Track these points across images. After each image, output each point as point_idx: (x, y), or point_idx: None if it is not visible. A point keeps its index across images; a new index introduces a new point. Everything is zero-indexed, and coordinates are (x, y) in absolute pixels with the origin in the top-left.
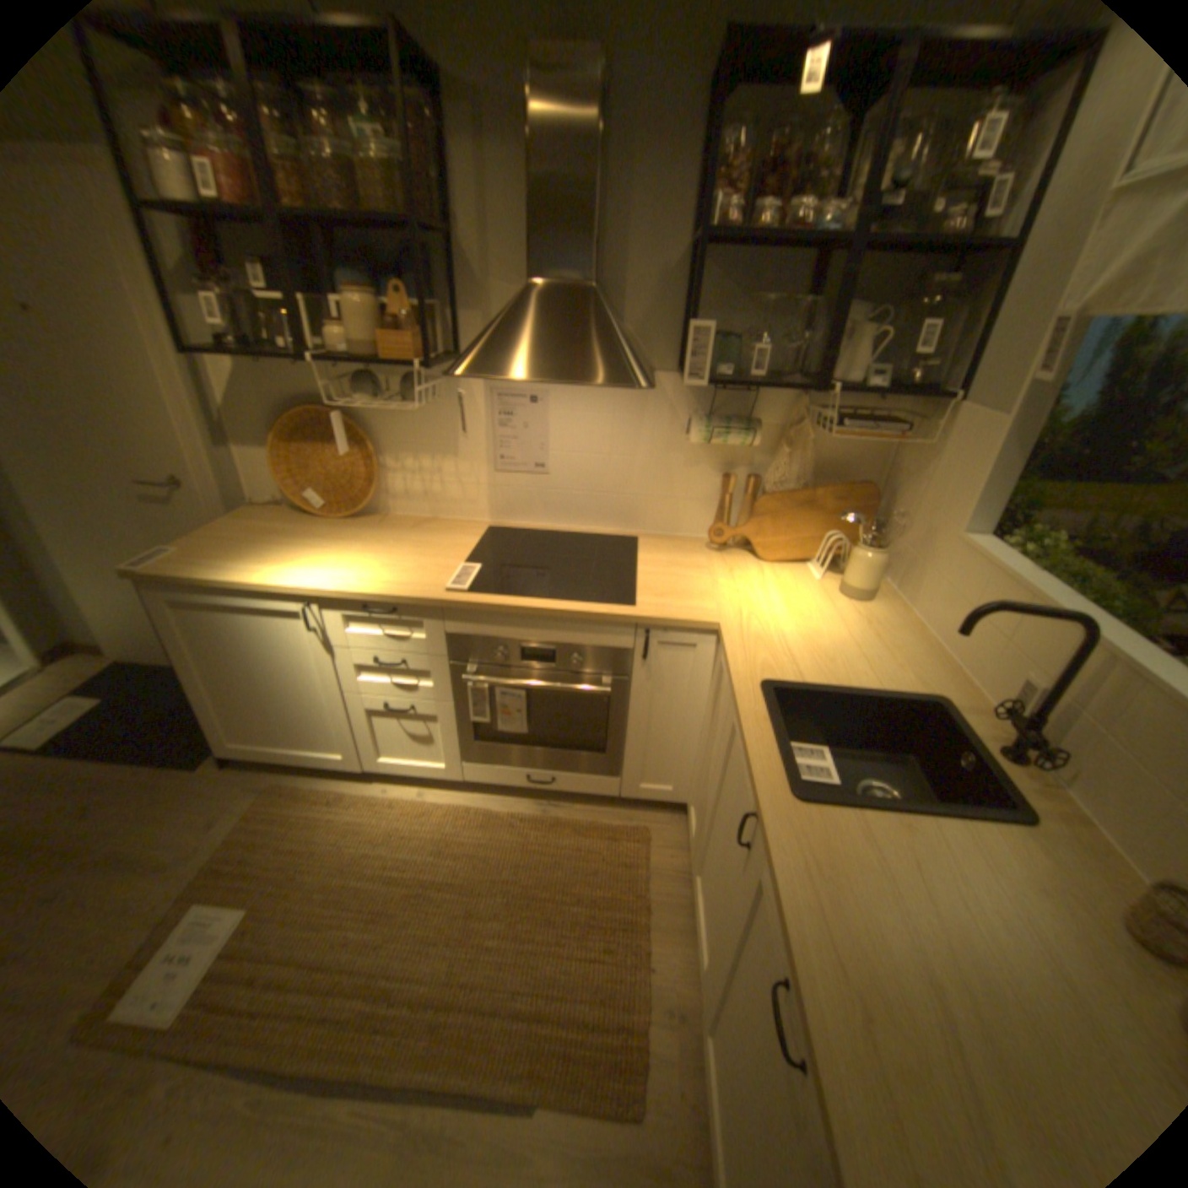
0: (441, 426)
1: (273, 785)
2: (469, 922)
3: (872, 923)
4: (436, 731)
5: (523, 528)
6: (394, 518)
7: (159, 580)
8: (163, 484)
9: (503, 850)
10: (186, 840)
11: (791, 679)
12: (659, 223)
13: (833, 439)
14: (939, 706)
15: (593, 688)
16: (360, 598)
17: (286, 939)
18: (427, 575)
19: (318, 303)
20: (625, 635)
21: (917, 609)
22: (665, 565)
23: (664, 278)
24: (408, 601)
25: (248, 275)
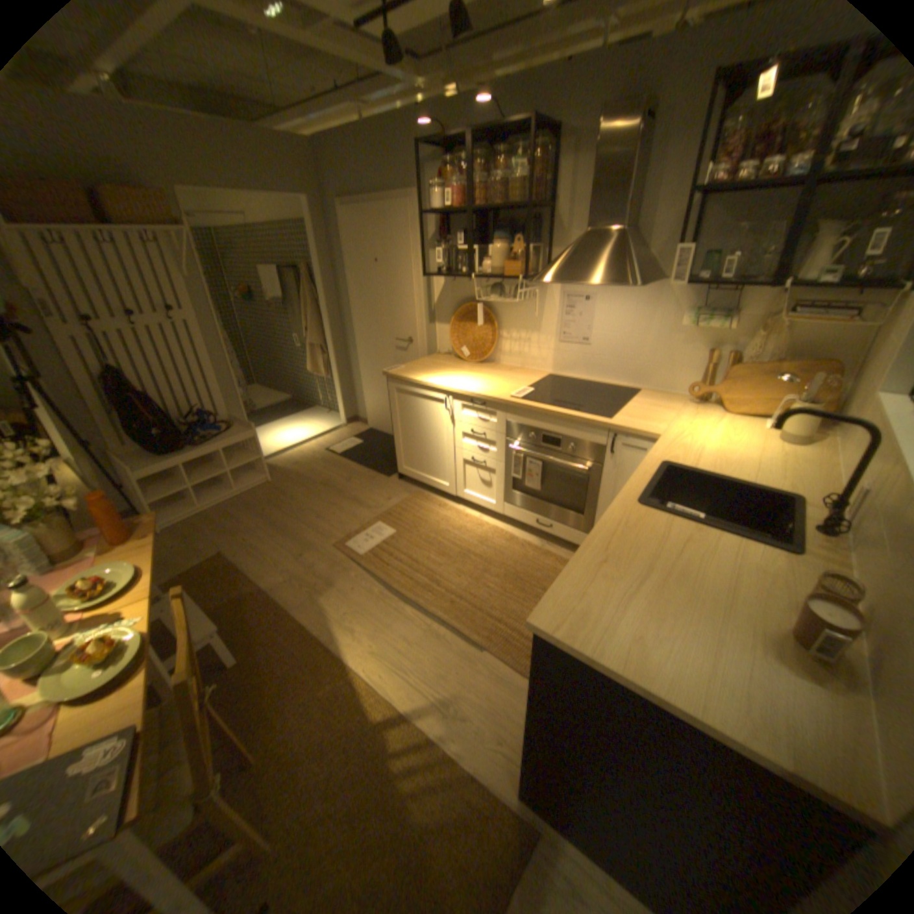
0: (533, 315)
1: (417, 492)
2: (484, 574)
3: (638, 547)
4: (493, 480)
5: (569, 378)
6: (500, 366)
7: (394, 378)
8: (405, 342)
9: (512, 553)
10: (379, 501)
11: (687, 466)
12: (679, 185)
13: (811, 327)
14: (794, 501)
15: (578, 467)
16: (469, 396)
17: (405, 548)
18: (504, 390)
19: (484, 250)
20: (601, 436)
21: (843, 456)
22: (649, 405)
23: (680, 219)
24: (490, 400)
25: (457, 240)
